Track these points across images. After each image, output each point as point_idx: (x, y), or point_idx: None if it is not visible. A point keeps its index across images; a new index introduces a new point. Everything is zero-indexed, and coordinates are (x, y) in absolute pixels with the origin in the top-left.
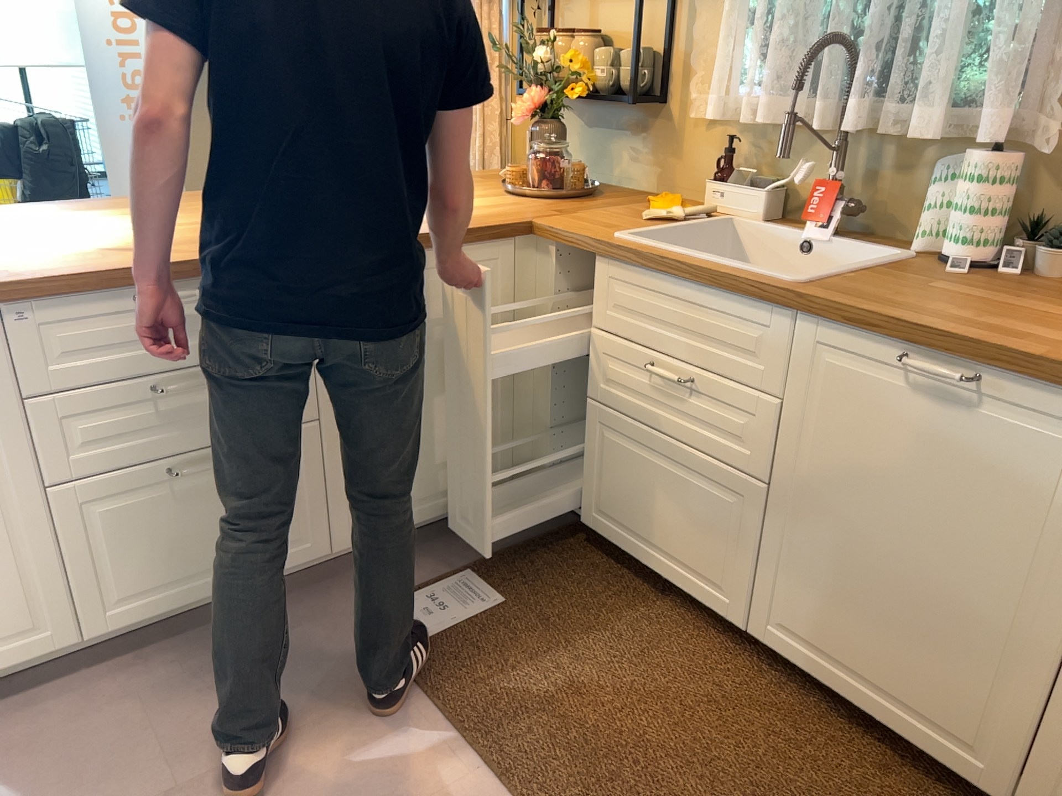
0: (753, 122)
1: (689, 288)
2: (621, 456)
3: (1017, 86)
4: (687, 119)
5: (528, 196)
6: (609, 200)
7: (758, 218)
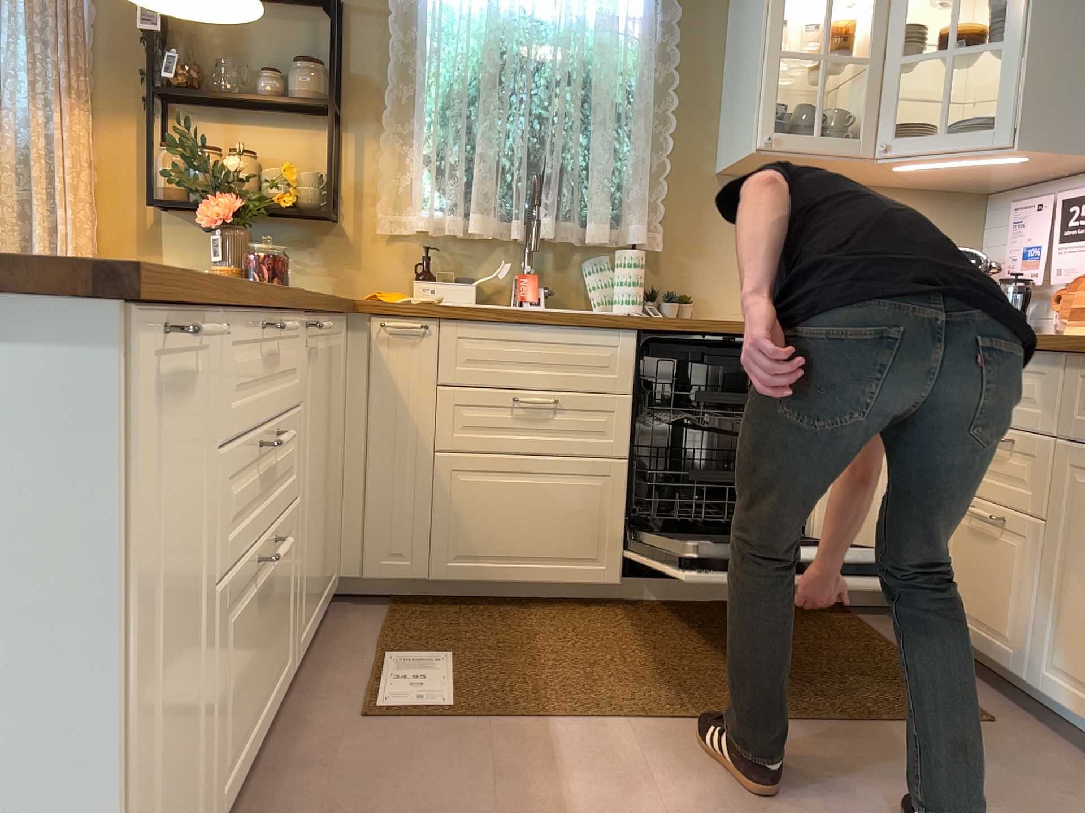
0: (457, 232)
1: (546, 330)
2: (481, 493)
3: (648, 210)
4: (367, 234)
5: None
6: None
7: (471, 304)
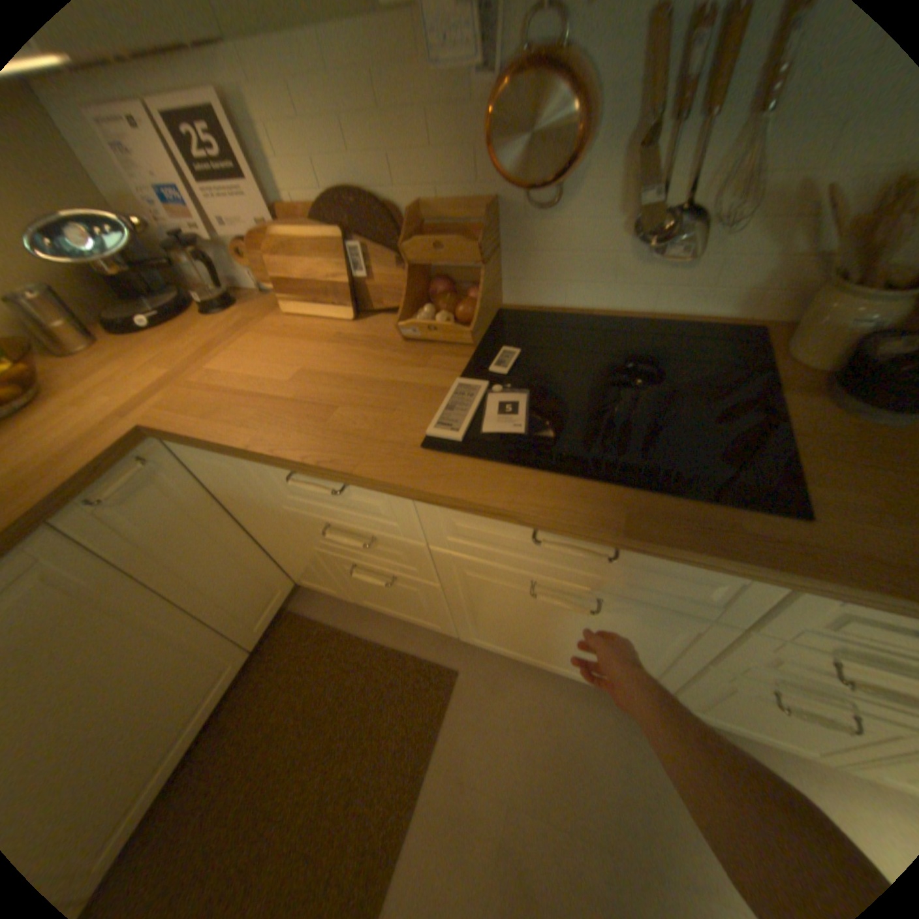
0: None
1: None
2: None
3: None
4: None
5: None
6: None
7: None
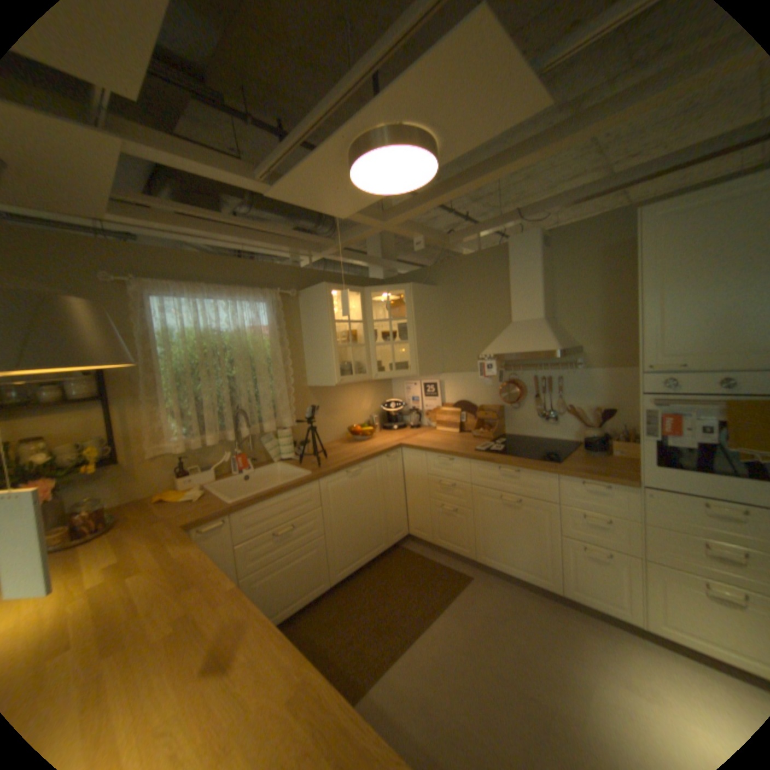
0: (197, 449)
1: (281, 498)
2: (266, 588)
3: (288, 413)
4: (134, 464)
5: (92, 542)
6: (126, 518)
7: (212, 482)
